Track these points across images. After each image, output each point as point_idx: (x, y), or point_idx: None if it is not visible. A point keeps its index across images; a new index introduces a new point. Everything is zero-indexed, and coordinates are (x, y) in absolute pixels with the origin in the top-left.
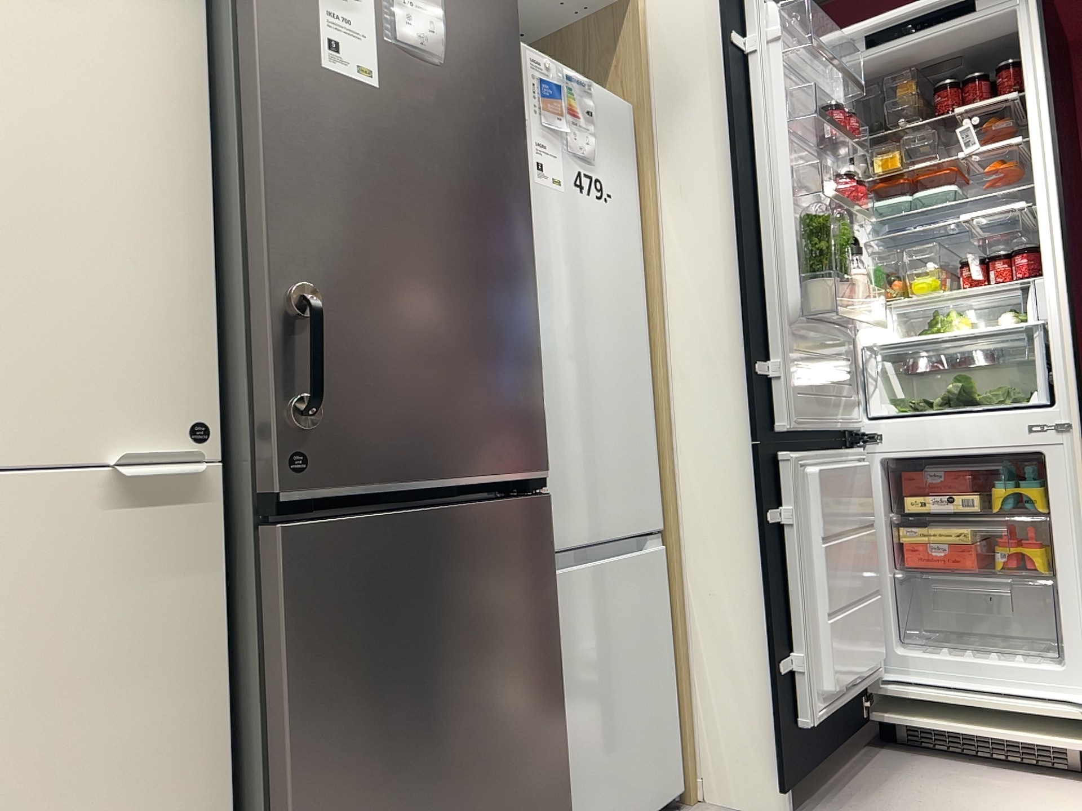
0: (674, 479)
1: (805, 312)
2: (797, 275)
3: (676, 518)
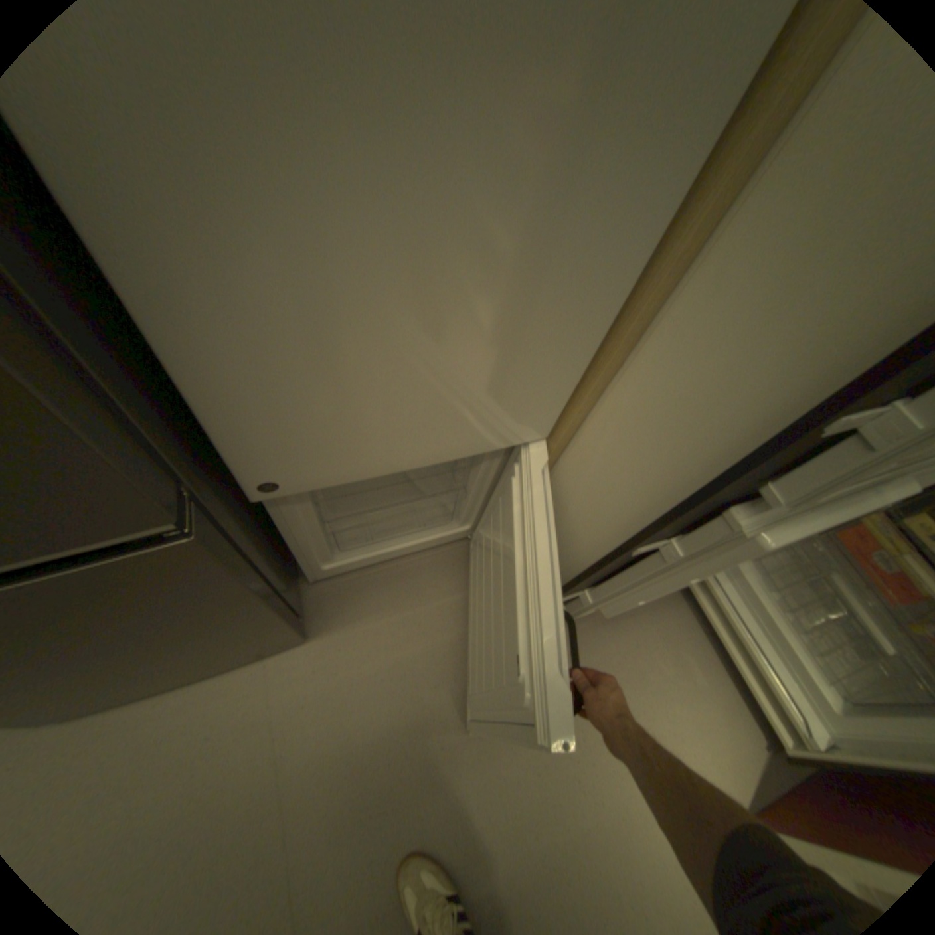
0: (592, 396)
1: None
2: None
3: (570, 430)
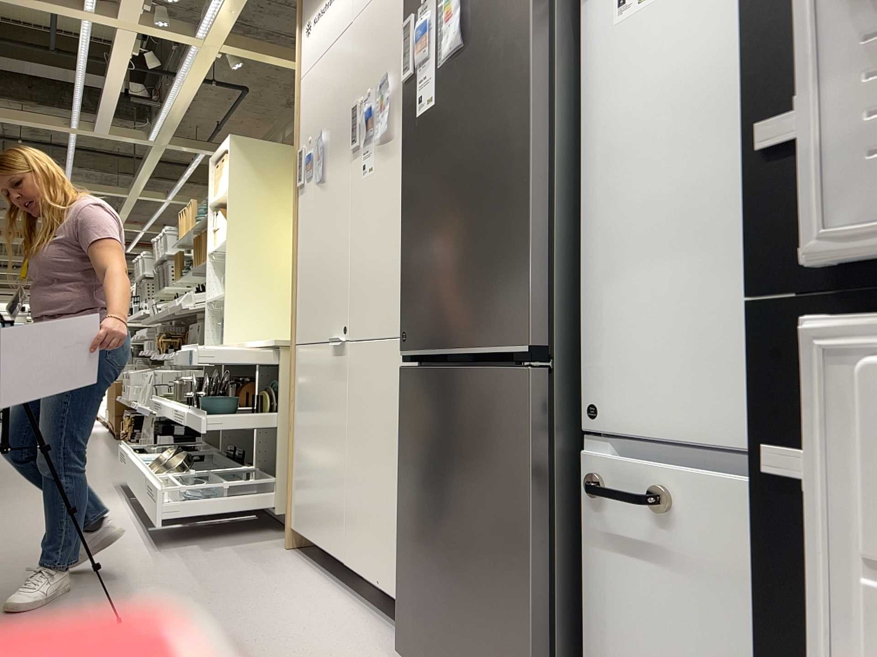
0: None
1: None
2: None
3: None
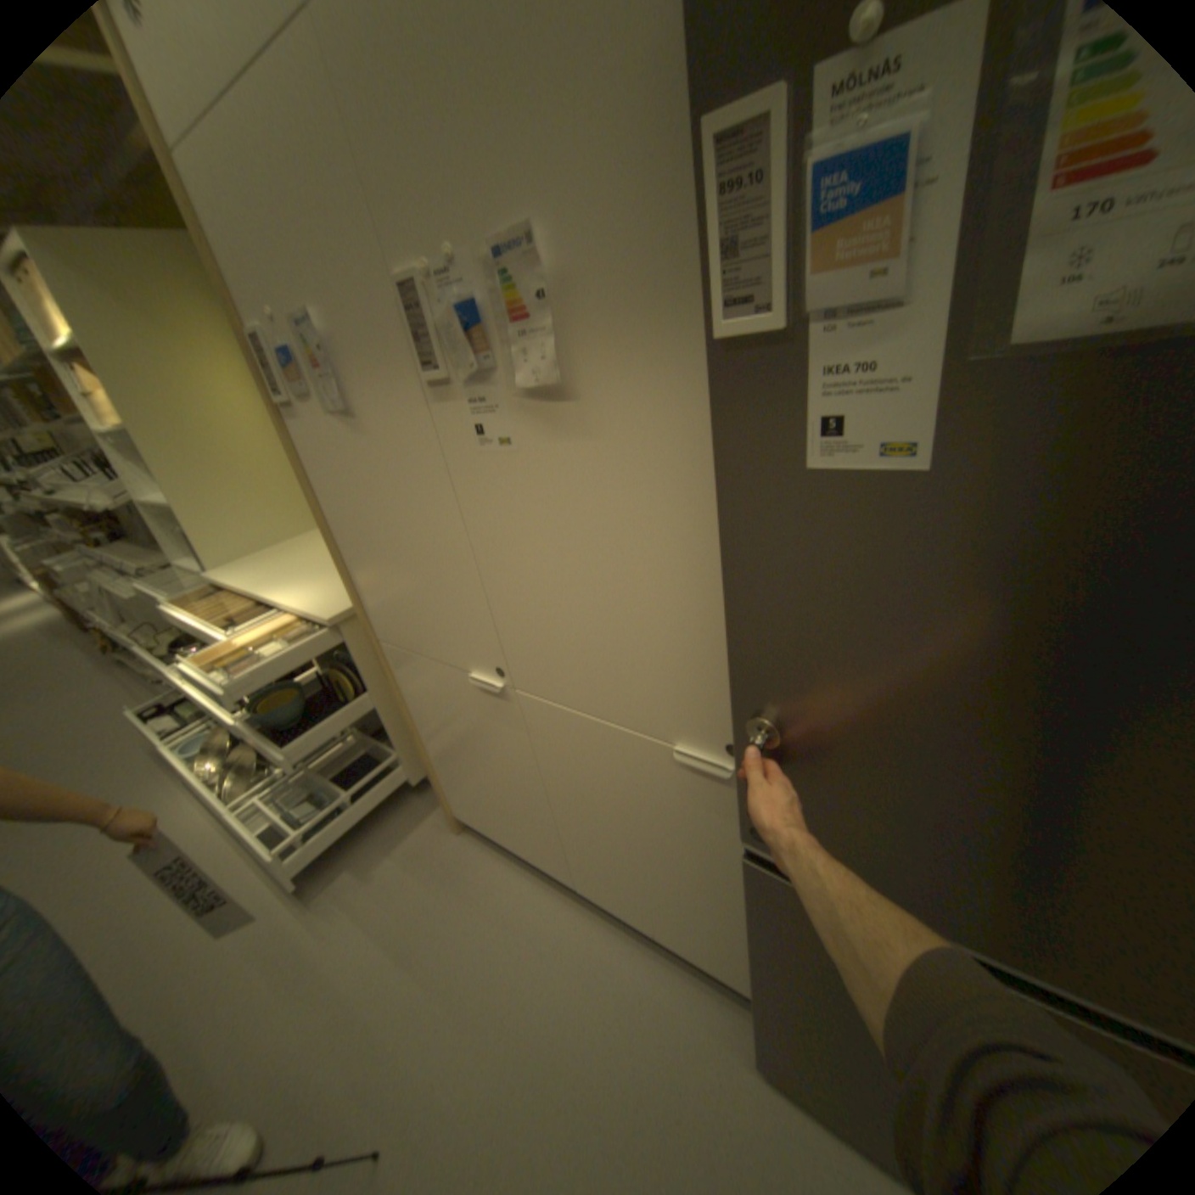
0: None
1: None
2: None
3: None
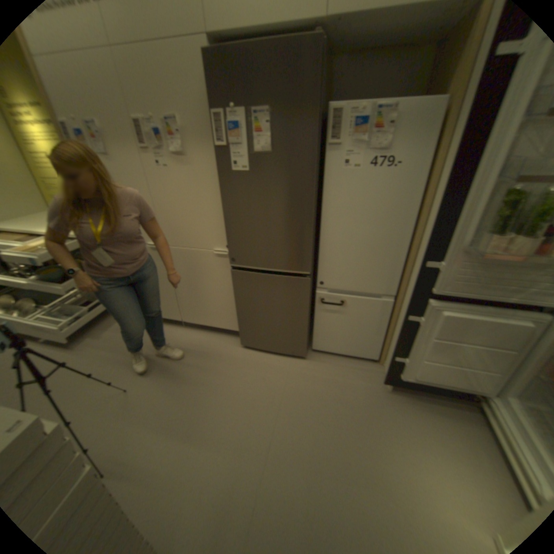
0: (405, 281)
1: (478, 246)
2: (494, 221)
3: (402, 294)
